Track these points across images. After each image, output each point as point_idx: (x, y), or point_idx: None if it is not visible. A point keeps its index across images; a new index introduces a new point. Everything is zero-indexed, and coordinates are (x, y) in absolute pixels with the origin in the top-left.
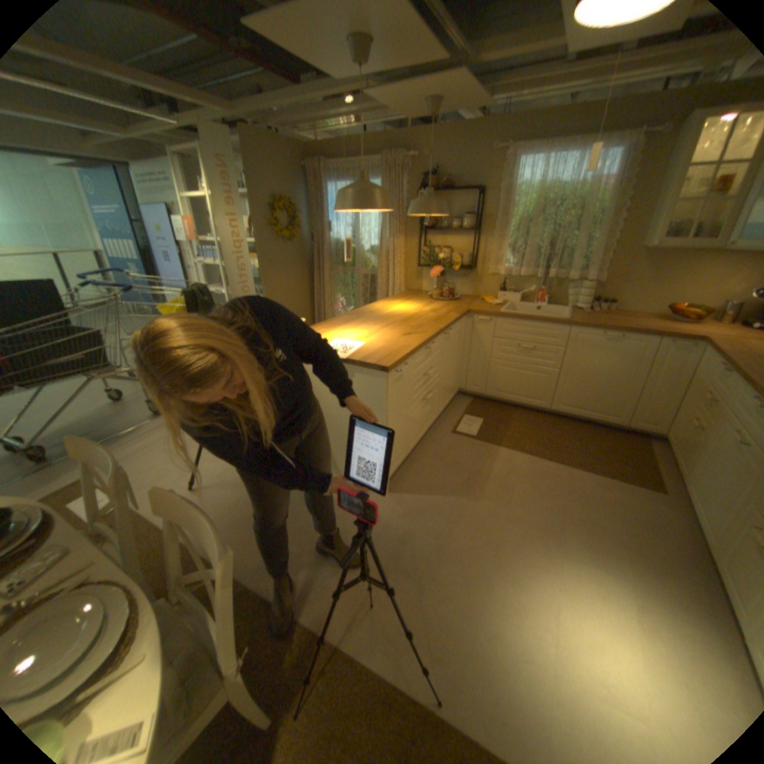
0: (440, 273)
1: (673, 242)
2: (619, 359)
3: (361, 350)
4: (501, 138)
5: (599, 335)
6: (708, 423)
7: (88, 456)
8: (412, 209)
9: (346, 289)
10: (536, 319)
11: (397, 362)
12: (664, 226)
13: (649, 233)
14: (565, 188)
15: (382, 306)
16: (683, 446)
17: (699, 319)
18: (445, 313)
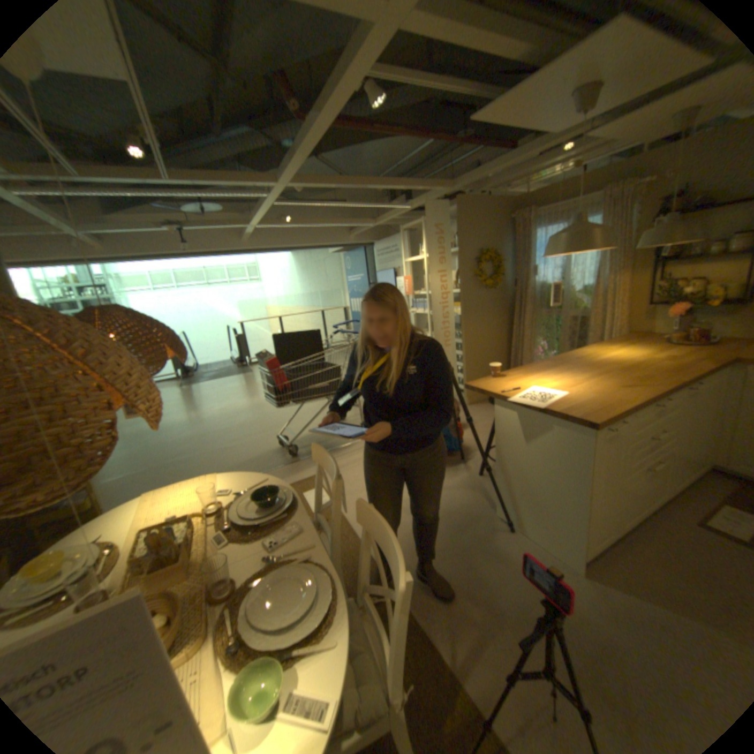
0: (686, 311)
1: None
2: None
3: (563, 400)
4: None
5: None
6: None
7: (322, 460)
8: (644, 239)
9: (549, 331)
10: None
11: (612, 419)
12: None
13: None
14: None
15: (594, 351)
16: None
17: None
18: (692, 361)
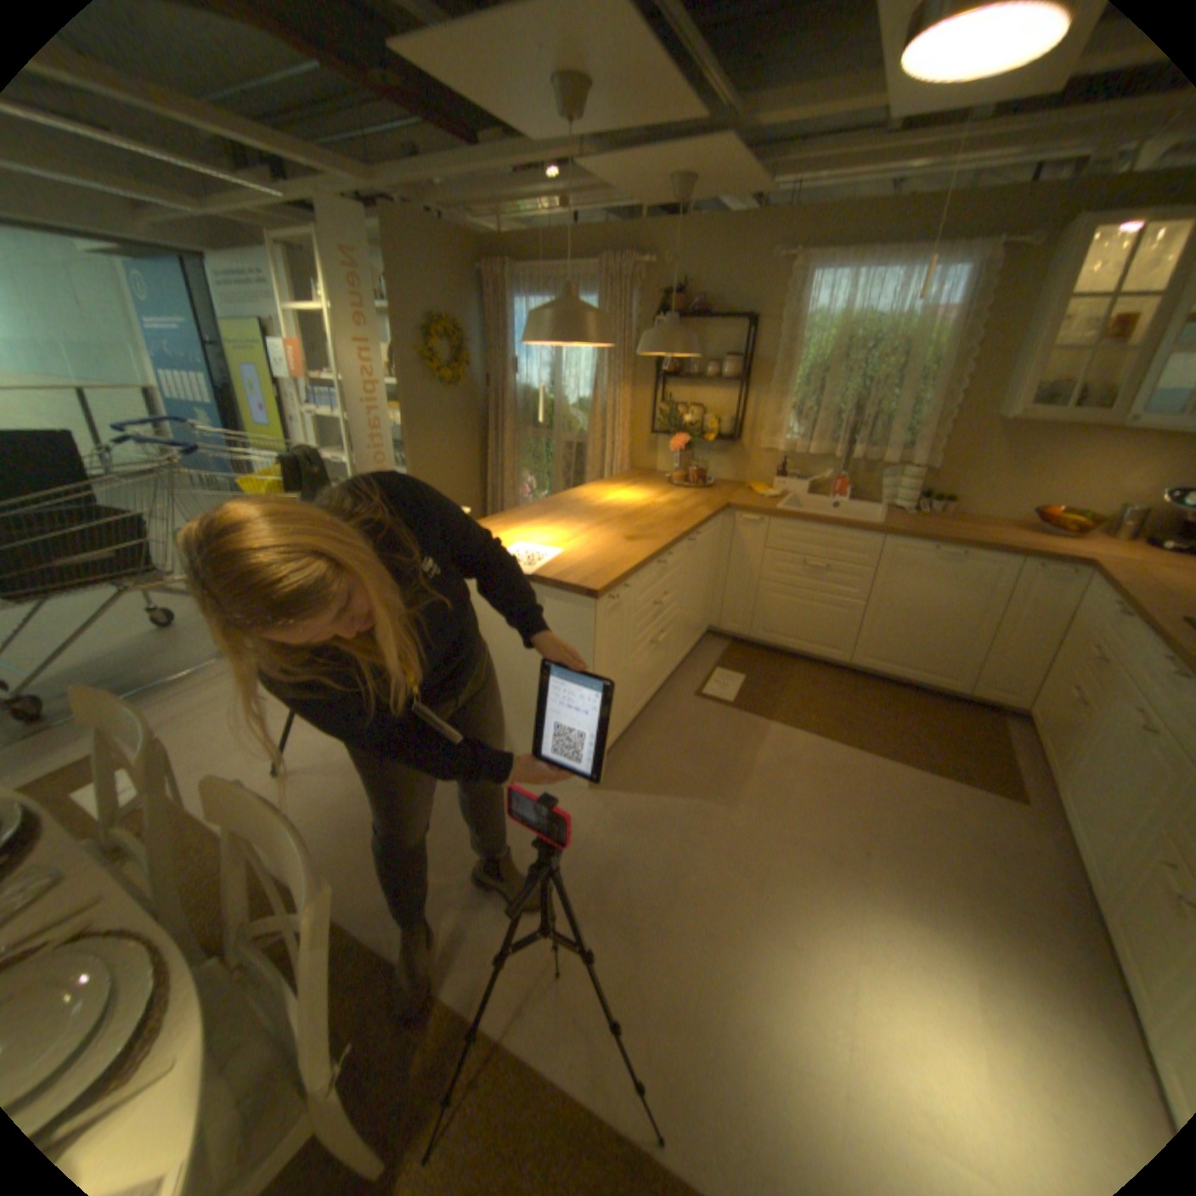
0: (685, 446)
1: (1045, 413)
2: (958, 589)
3: (556, 562)
4: (785, 243)
5: (928, 550)
6: (1094, 694)
7: (106, 719)
8: (645, 345)
9: (538, 463)
10: (832, 522)
11: (612, 583)
12: (1032, 388)
13: (1008, 396)
14: (881, 322)
15: (593, 493)
16: (1055, 729)
17: (1082, 532)
18: (690, 507)
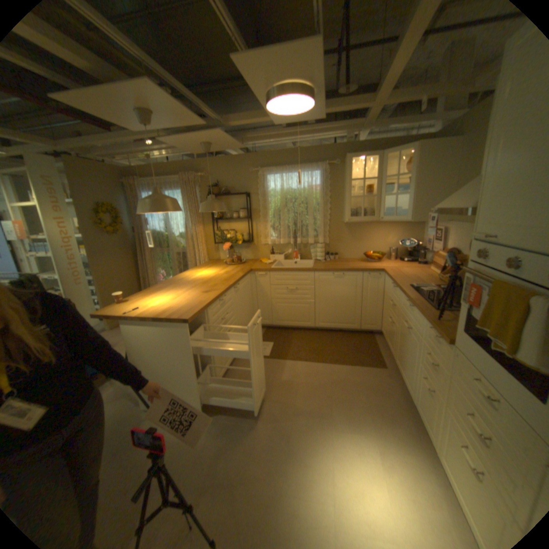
0: (230, 247)
1: (355, 219)
2: (345, 288)
3: (168, 310)
4: (254, 166)
5: (330, 275)
6: (395, 319)
7: None
8: (203, 208)
9: (165, 264)
10: (293, 270)
11: (196, 314)
12: (349, 211)
13: (344, 215)
14: (295, 192)
15: (190, 274)
16: (388, 335)
17: (380, 259)
18: (234, 273)
